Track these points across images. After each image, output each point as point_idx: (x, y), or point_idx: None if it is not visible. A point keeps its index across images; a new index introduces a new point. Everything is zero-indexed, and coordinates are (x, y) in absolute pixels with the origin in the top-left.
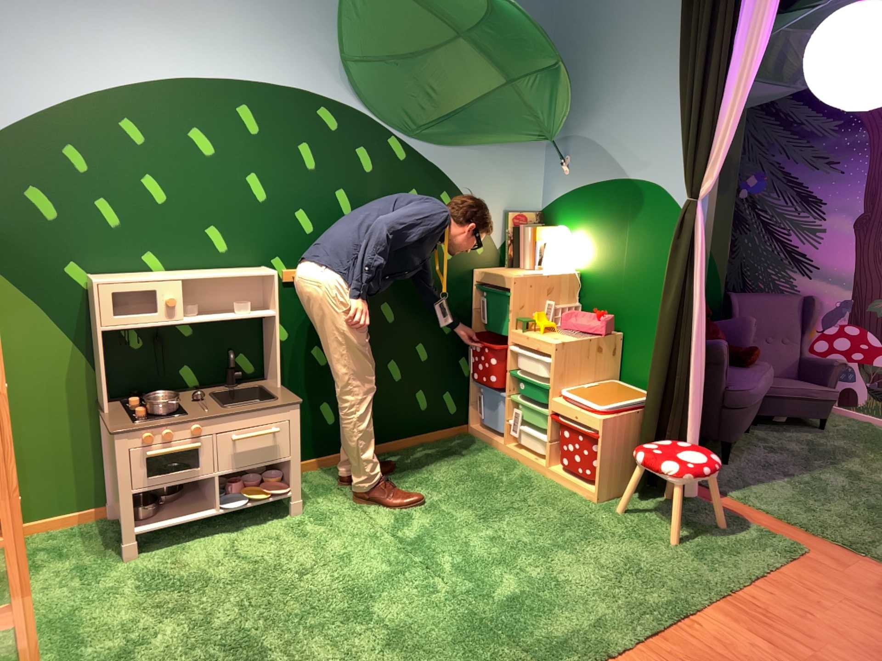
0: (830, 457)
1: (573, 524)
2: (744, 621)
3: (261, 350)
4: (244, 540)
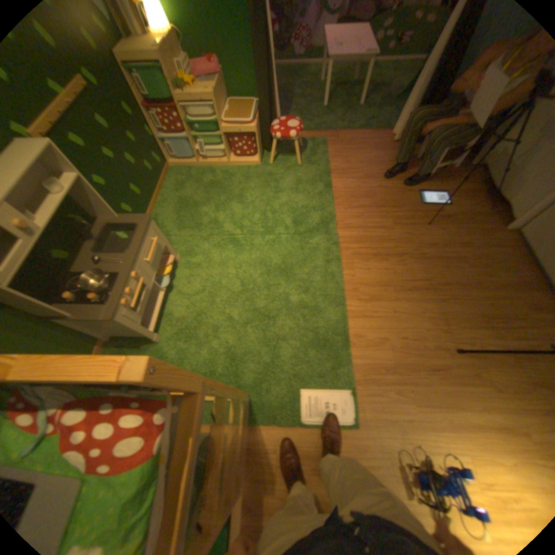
0: (289, 92)
1: (266, 180)
2: (341, 177)
3: (74, 203)
4: (181, 288)
